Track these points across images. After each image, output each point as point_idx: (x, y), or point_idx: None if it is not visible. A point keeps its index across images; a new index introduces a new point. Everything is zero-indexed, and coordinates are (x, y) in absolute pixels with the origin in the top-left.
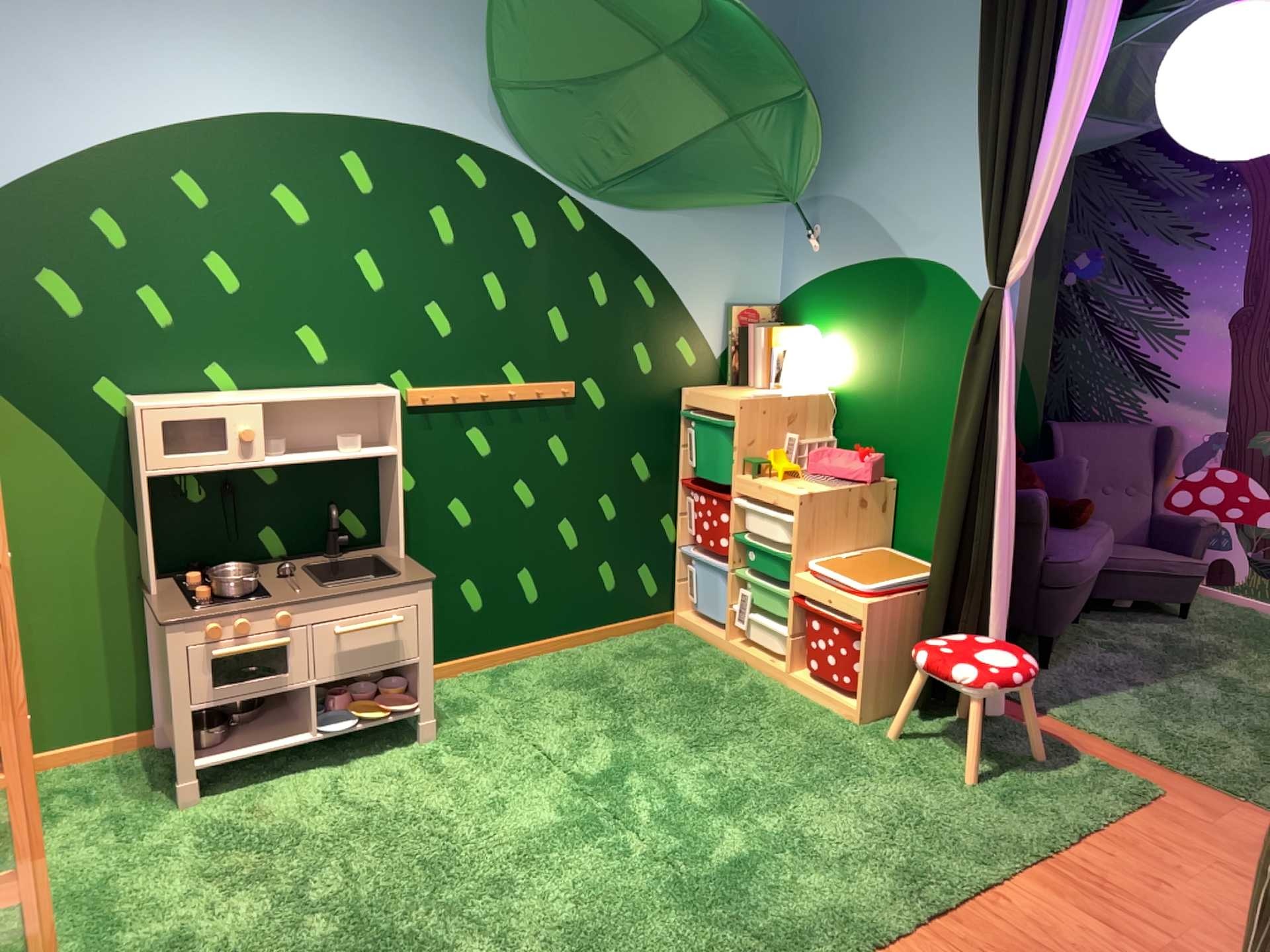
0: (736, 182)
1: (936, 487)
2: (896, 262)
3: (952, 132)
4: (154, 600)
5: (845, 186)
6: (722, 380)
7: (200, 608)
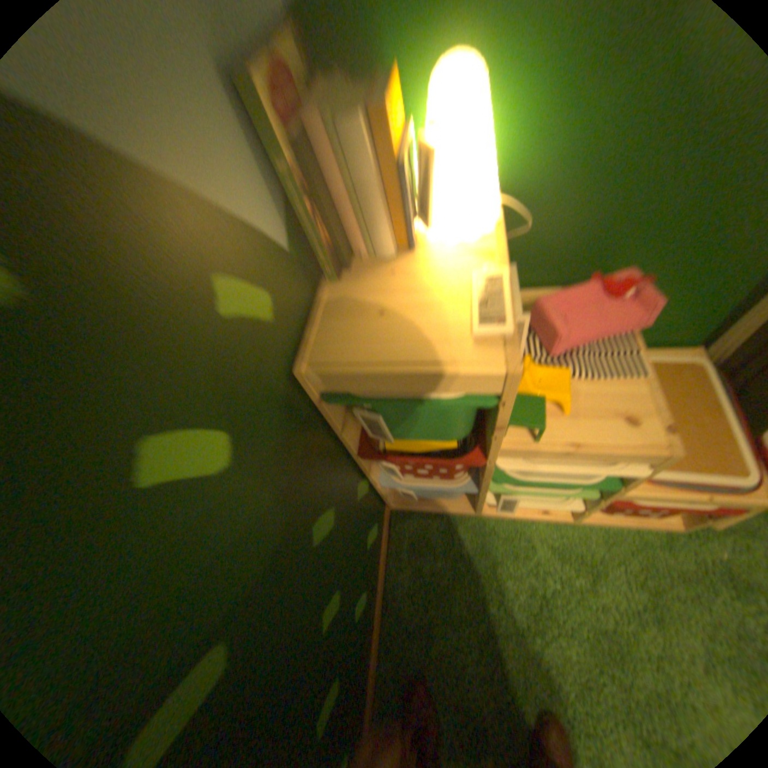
0: None
1: (691, 274)
2: None
3: None
4: None
5: None
6: (313, 282)
7: None
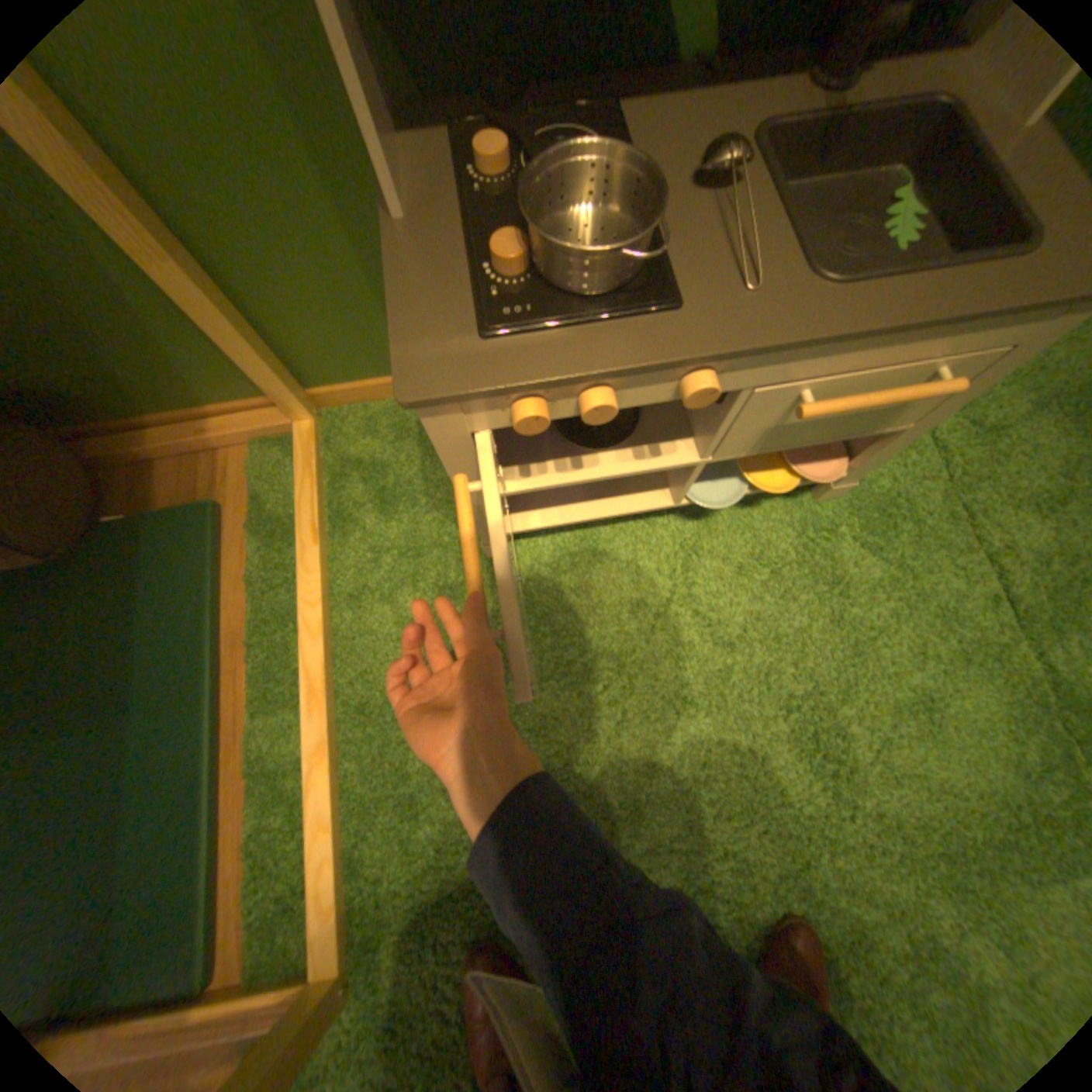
0: None
1: None
2: None
3: None
4: (399, 254)
5: None
6: None
7: (503, 337)
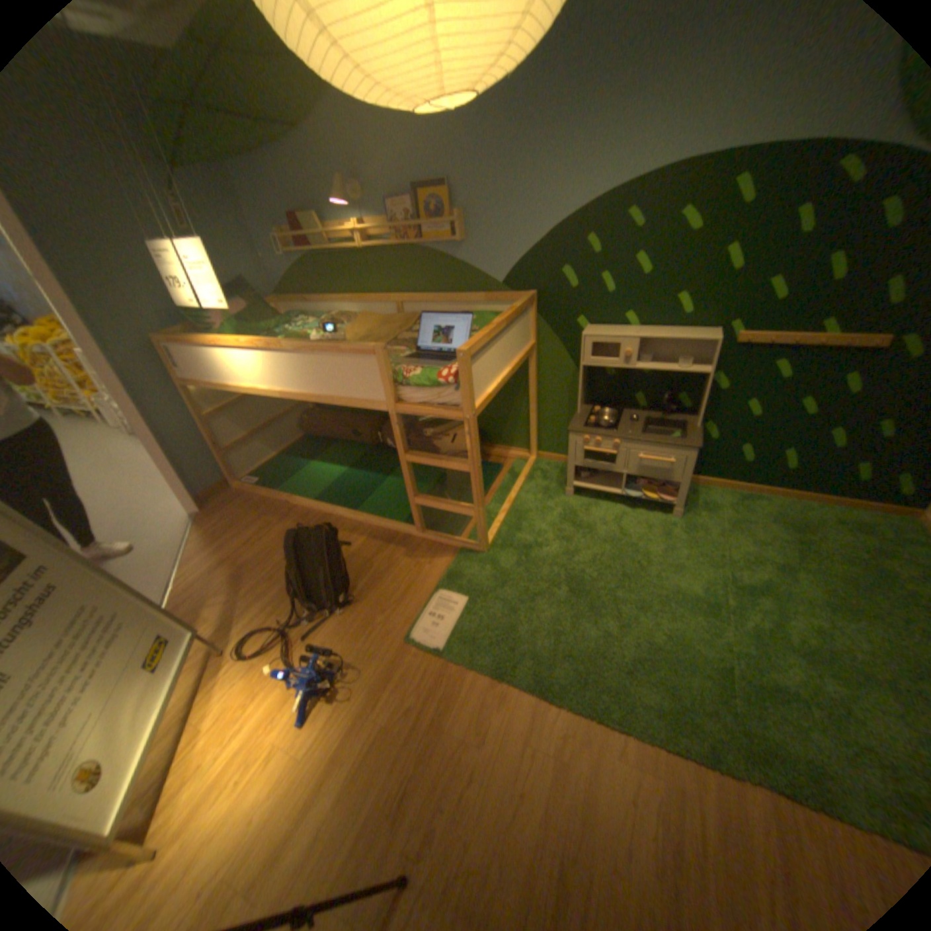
0: None
1: None
2: None
3: None
4: (575, 417)
5: None
6: None
7: (585, 428)
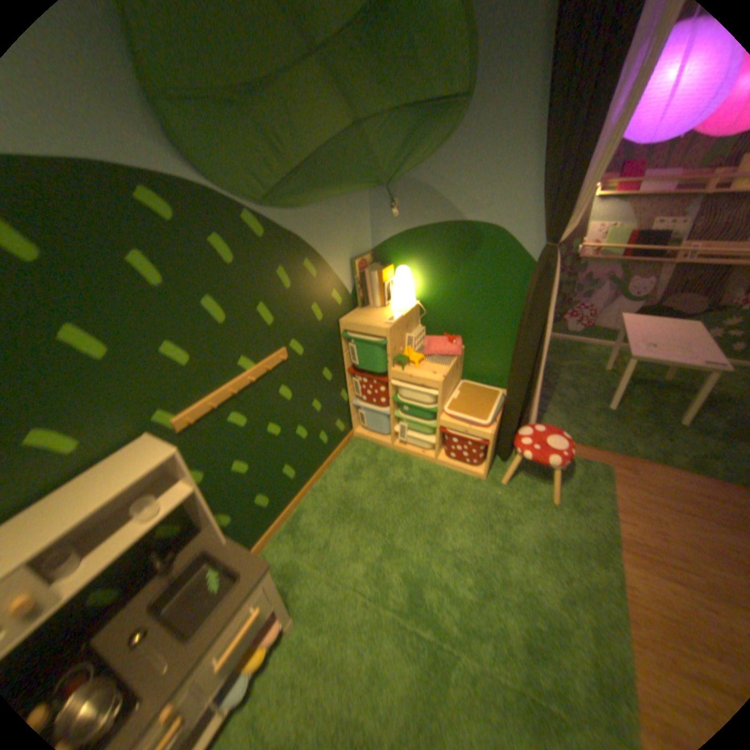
0: (354, 176)
1: (488, 349)
2: (459, 224)
3: (505, 130)
4: None
5: (416, 171)
6: (354, 306)
7: None
